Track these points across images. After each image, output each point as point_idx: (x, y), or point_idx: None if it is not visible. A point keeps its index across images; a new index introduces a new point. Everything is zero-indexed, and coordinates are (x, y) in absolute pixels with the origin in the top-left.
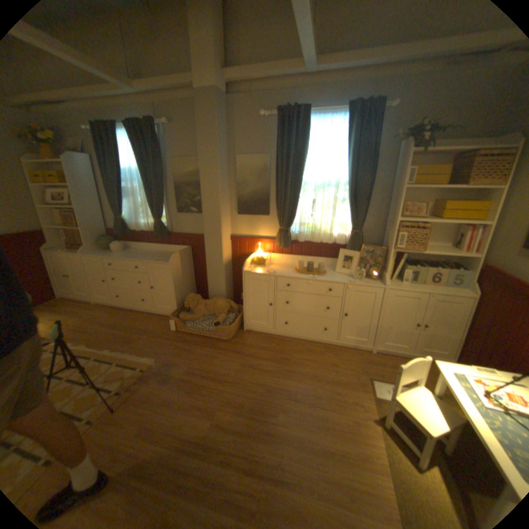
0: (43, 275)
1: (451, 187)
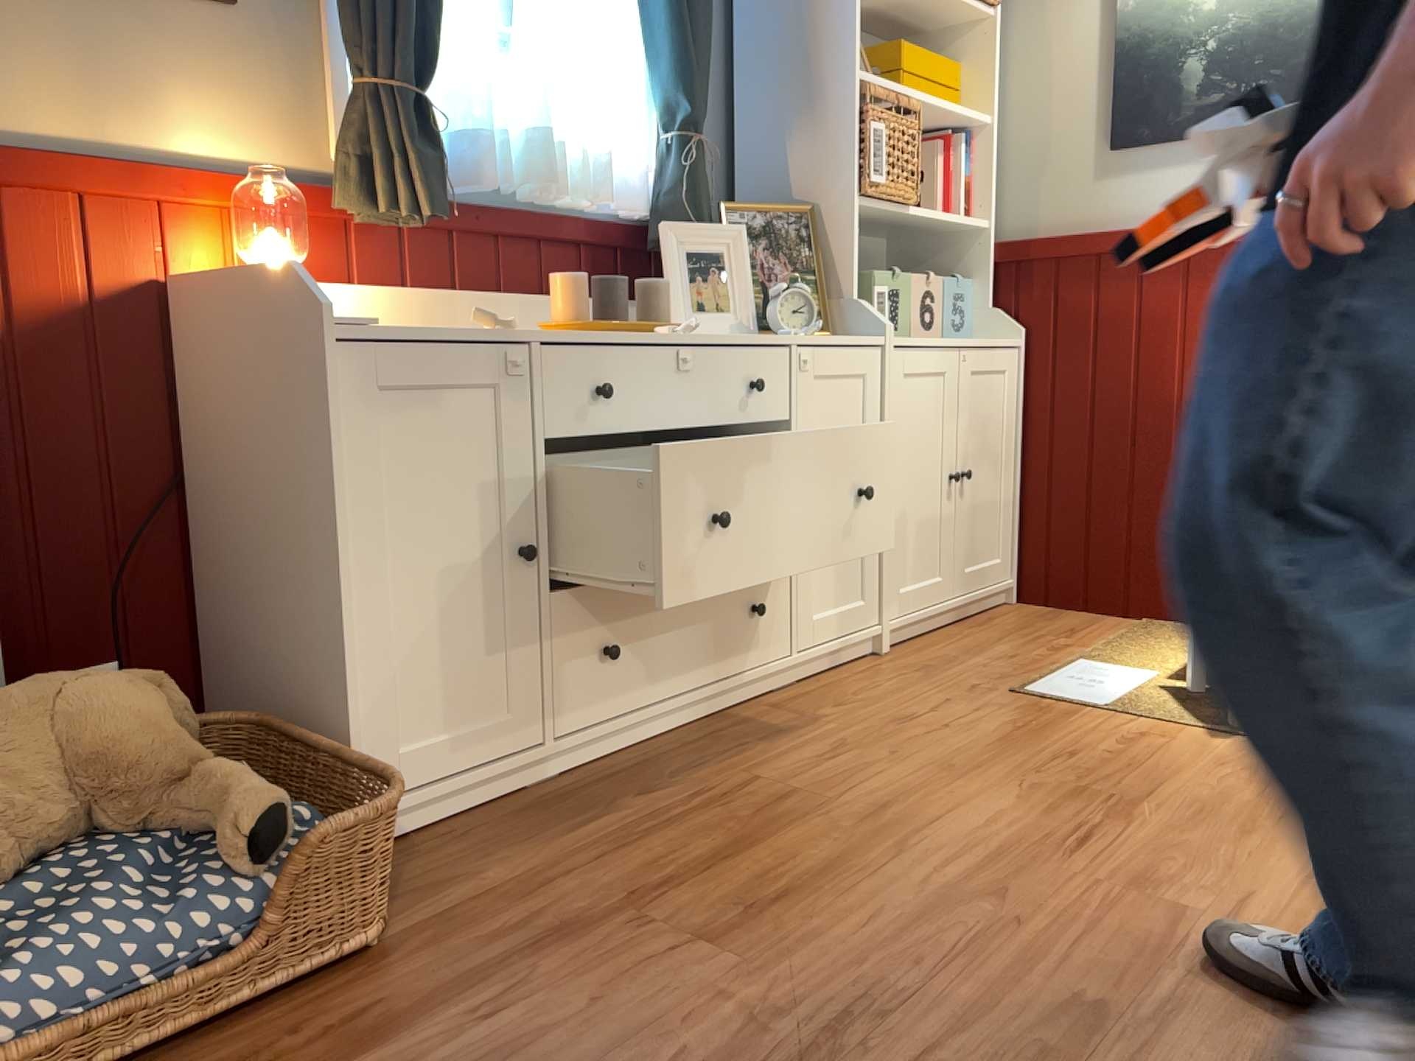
0: None
1: (869, 15)
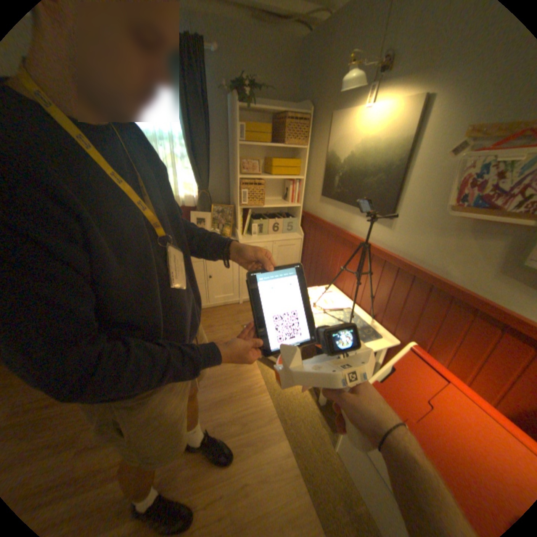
0: None
1: (274, 147)
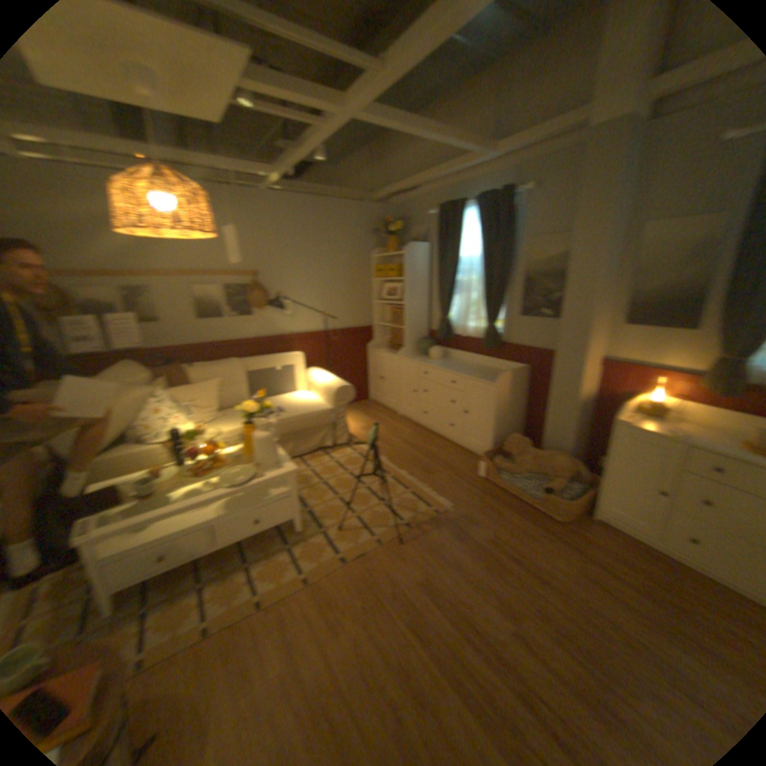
0: (363, 373)
1: None
